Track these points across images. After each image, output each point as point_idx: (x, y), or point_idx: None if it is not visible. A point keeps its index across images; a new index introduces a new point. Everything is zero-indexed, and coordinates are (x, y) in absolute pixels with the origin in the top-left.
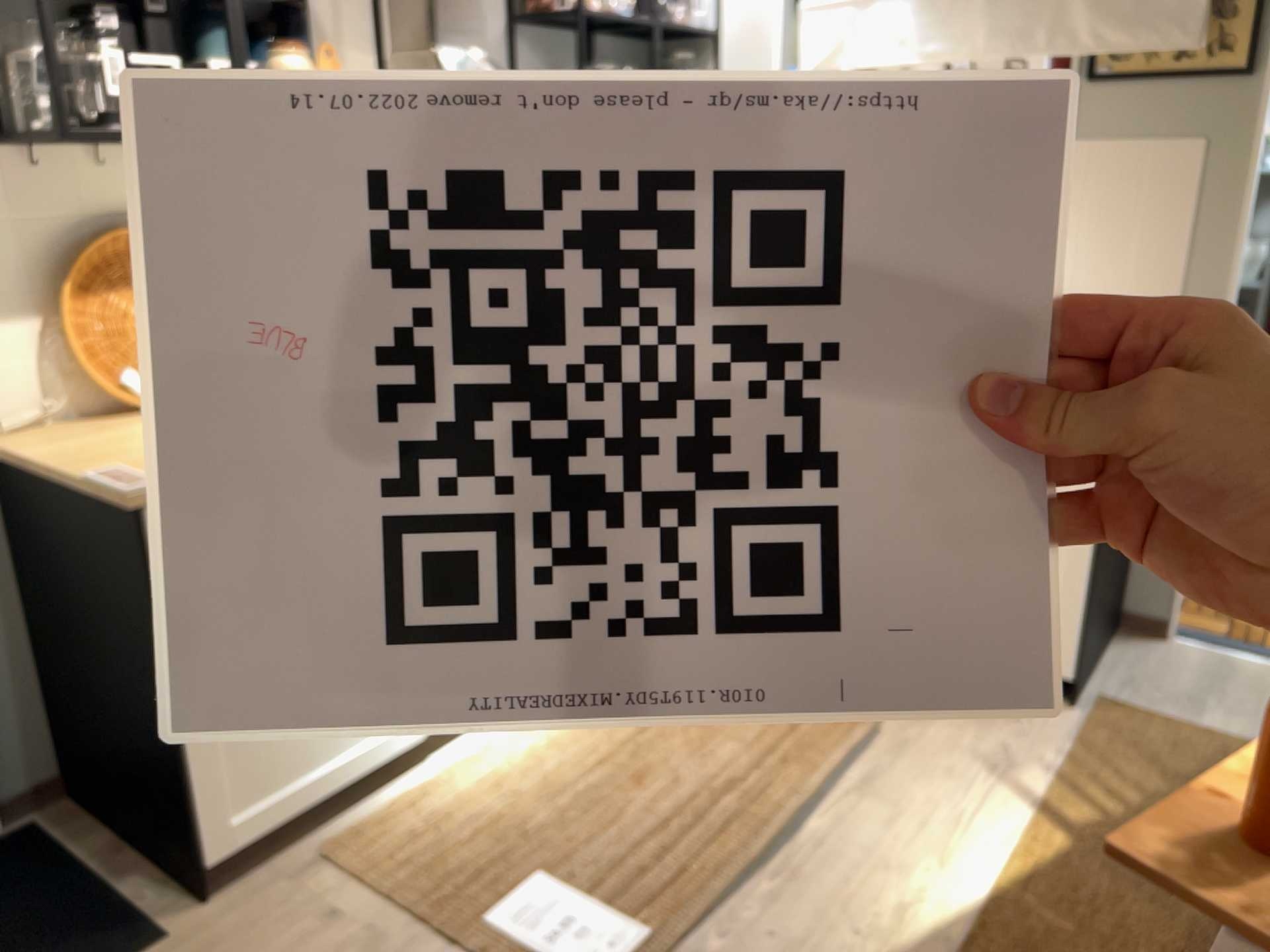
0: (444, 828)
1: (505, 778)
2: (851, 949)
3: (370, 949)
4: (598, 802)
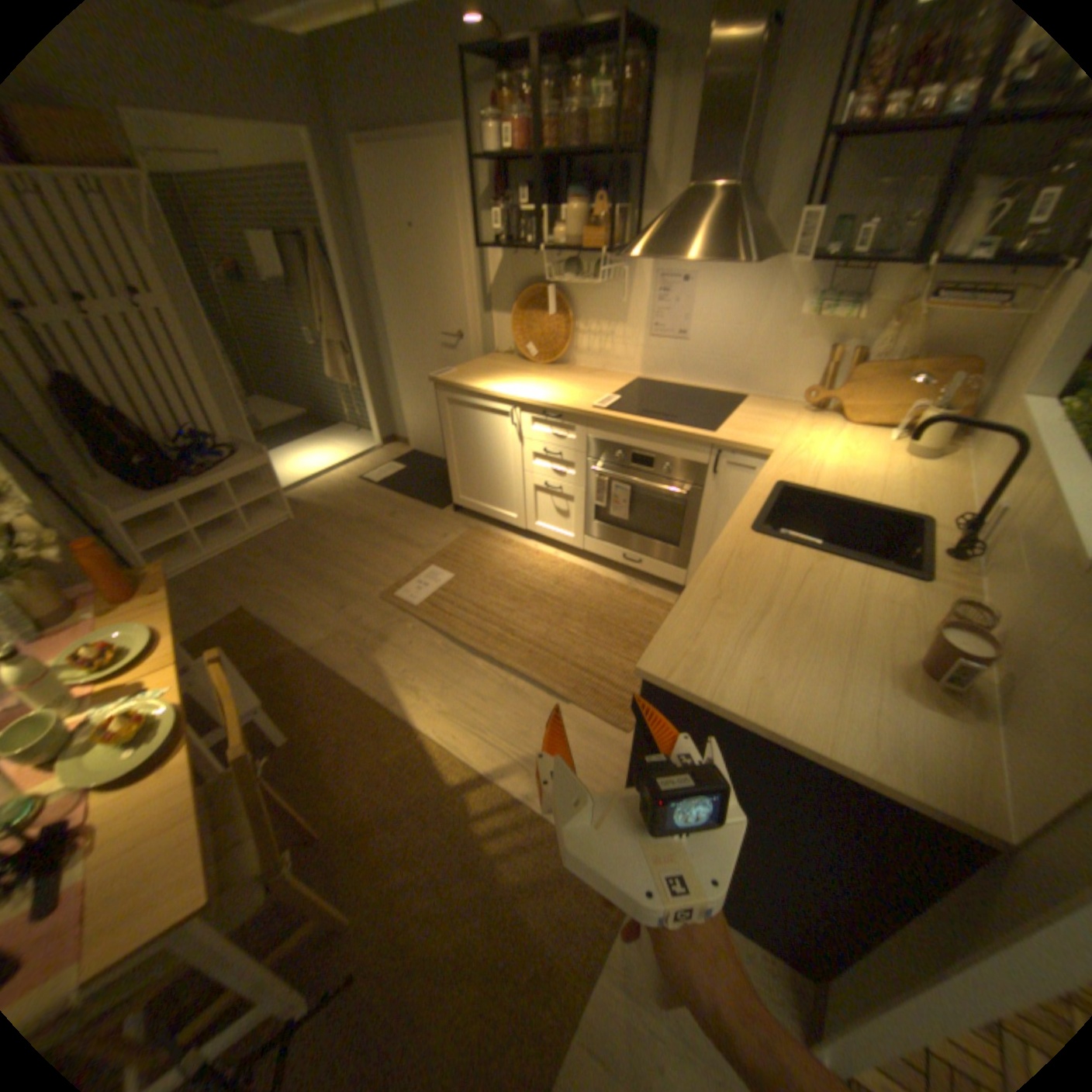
0: (484, 549)
1: (515, 560)
2: (398, 667)
3: (429, 546)
4: (499, 587)
